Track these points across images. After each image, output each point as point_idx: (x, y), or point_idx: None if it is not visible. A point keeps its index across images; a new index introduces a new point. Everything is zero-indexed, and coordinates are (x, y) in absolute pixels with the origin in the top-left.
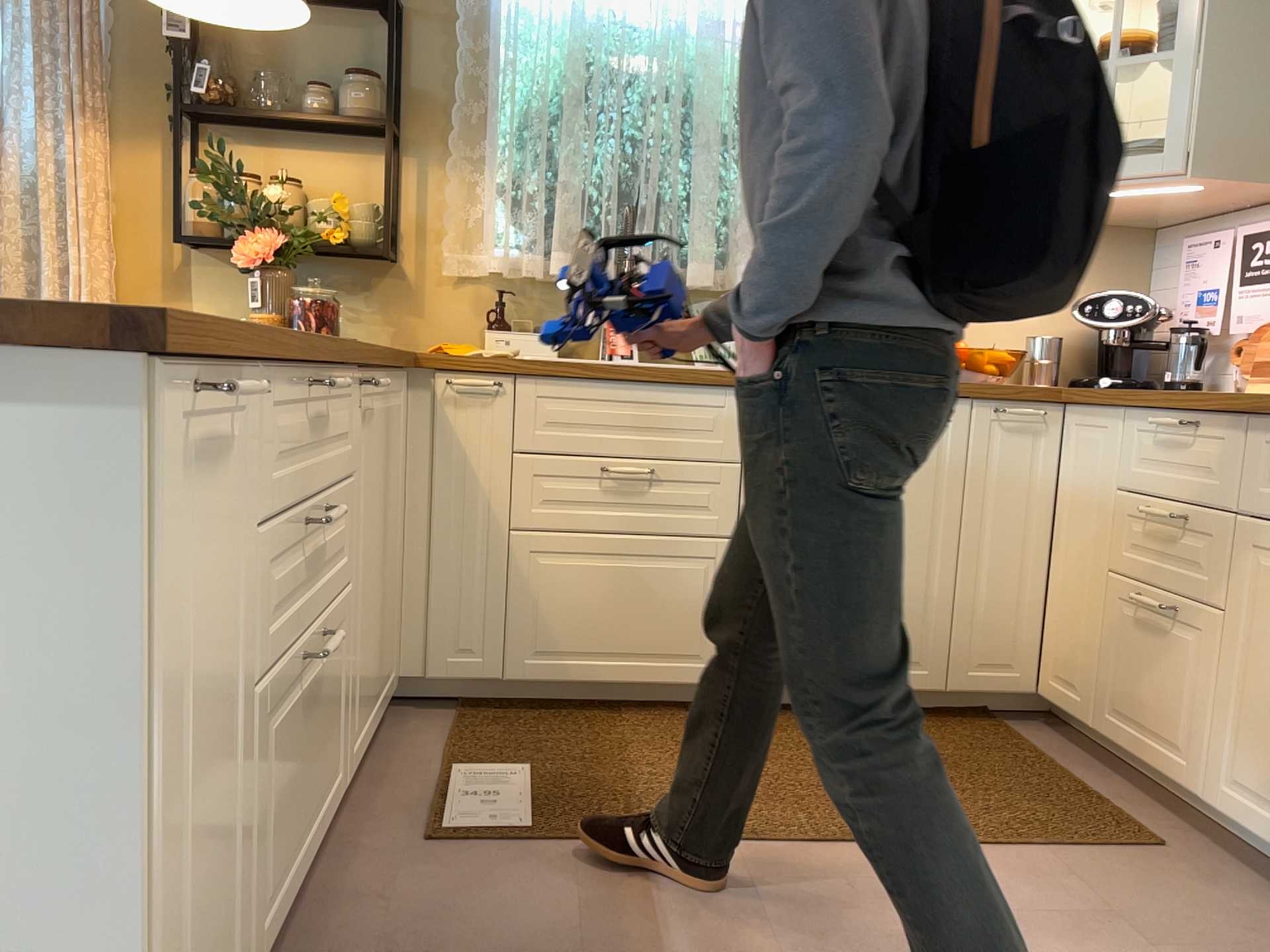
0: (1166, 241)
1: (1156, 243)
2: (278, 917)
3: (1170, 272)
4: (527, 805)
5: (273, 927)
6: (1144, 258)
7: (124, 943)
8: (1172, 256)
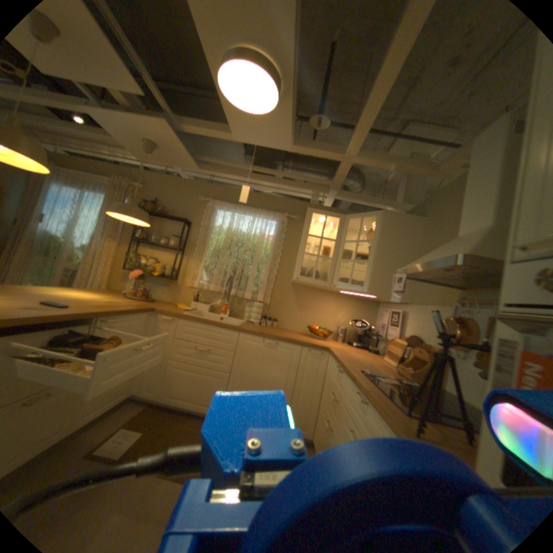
0: (381, 307)
1: (379, 307)
2: None
3: (381, 316)
4: (127, 450)
5: None
6: (375, 311)
7: None
8: (381, 312)
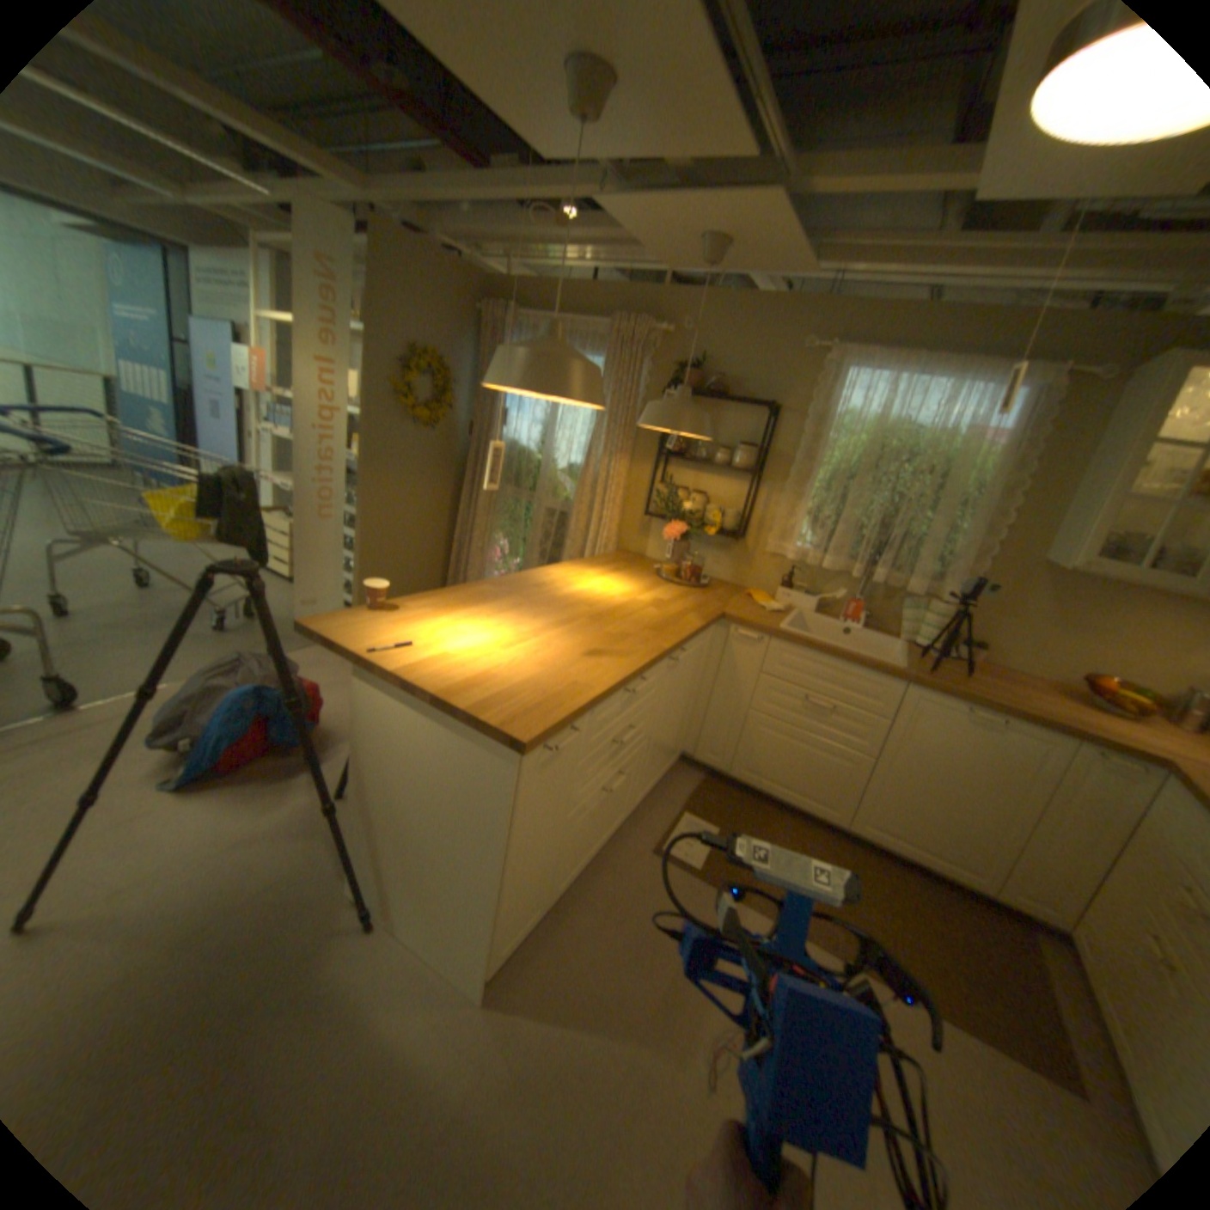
0: None
1: None
2: (578, 879)
3: None
4: (708, 856)
5: (574, 883)
6: None
7: (498, 914)
8: None
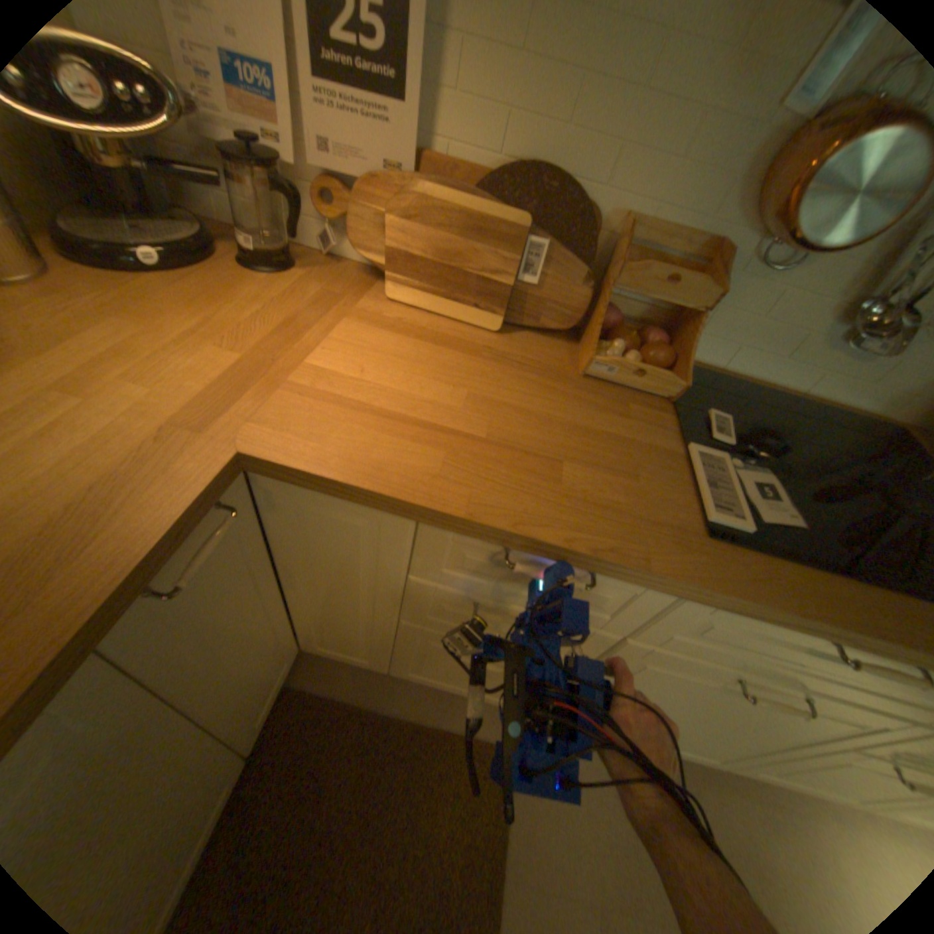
0: None
1: None
2: None
3: None
4: None
5: None
6: None
7: None
8: None
